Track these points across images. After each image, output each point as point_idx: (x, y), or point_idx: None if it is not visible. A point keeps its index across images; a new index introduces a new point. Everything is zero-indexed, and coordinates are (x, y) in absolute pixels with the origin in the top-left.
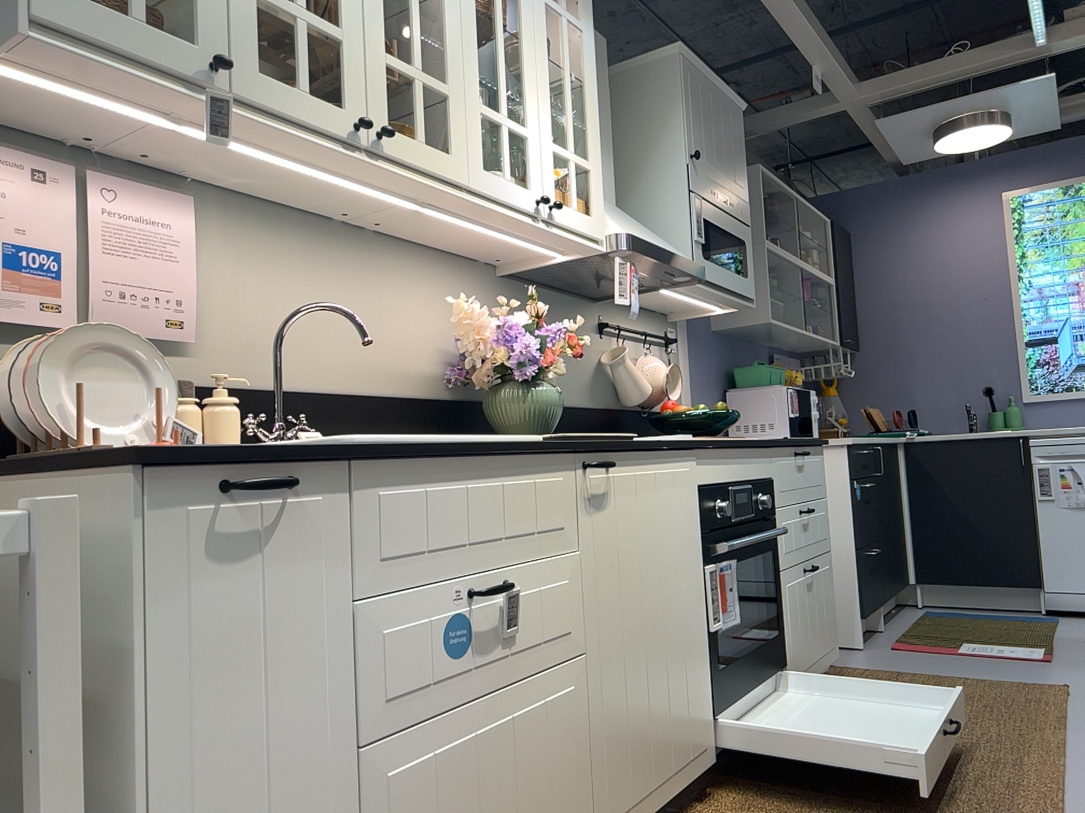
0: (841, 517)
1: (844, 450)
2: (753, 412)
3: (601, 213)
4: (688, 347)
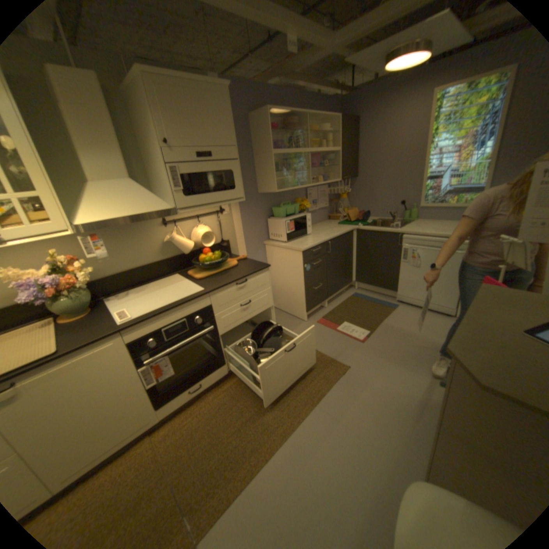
0: (300, 277)
1: (301, 252)
2: (276, 228)
3: (58, 216)
4: (236, 207)
